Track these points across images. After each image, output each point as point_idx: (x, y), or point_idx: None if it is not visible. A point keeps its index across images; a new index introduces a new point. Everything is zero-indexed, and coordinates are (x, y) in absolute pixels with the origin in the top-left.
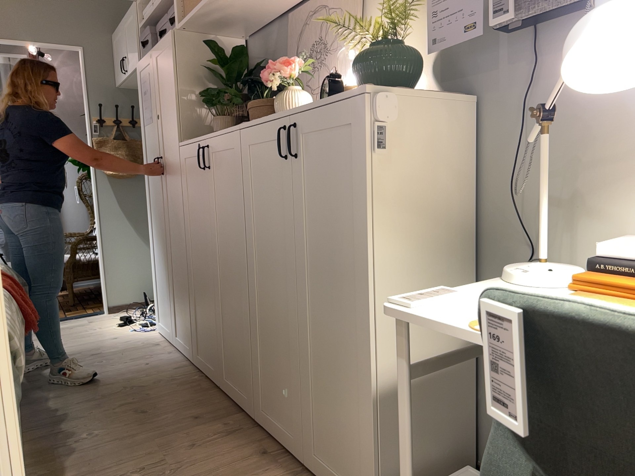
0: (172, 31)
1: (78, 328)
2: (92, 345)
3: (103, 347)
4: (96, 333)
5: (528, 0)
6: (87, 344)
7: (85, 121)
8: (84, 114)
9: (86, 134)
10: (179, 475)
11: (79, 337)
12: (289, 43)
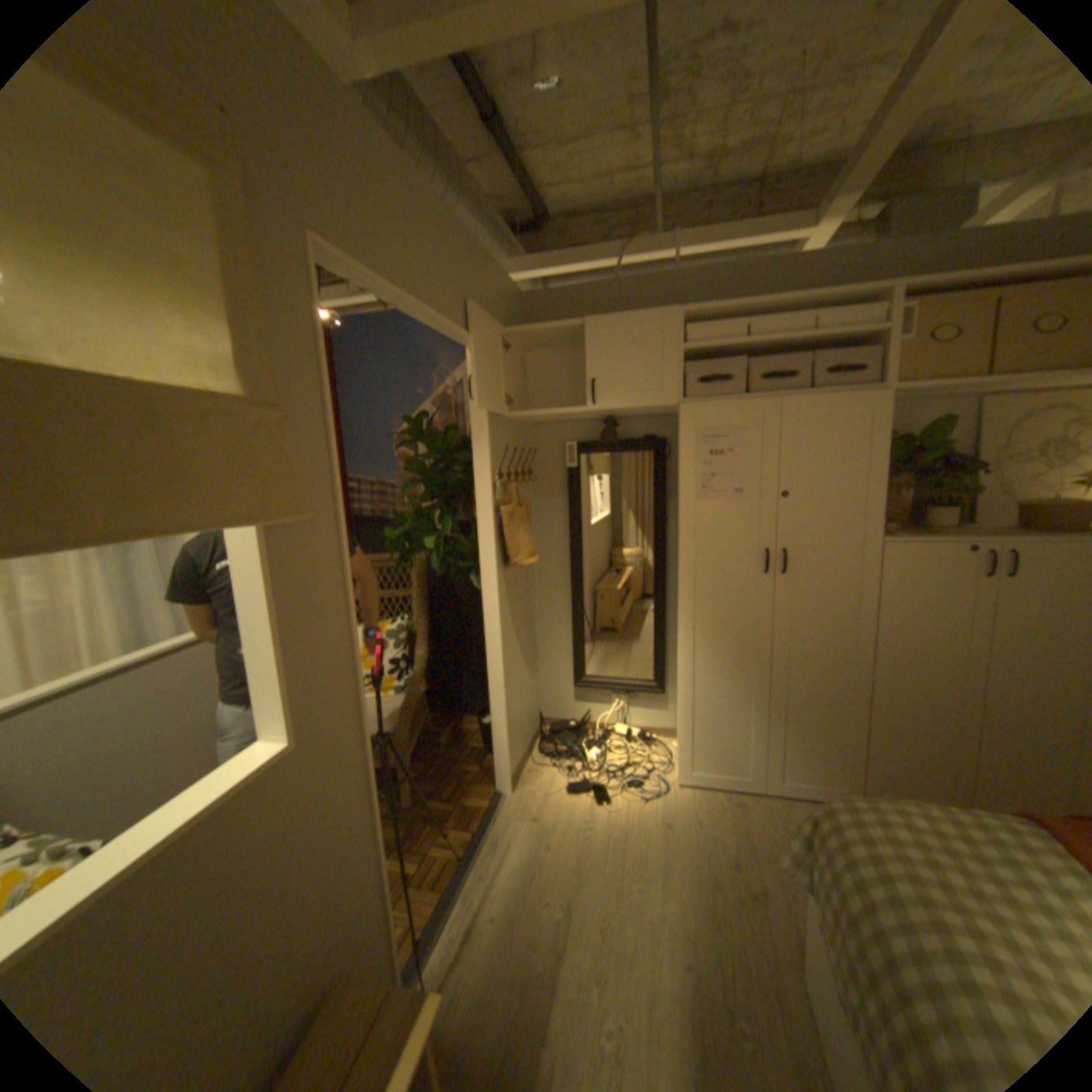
0: (889, 393)
1: (557, 842)
2: (681, 855)
3: (702, 849)
4: (615, 834)
5: None
6: (671, 859)
7: (477, 477)
8: (476, 465)
9: (478, 500)
10: None
11: (615, 855)
12: (984, 430)
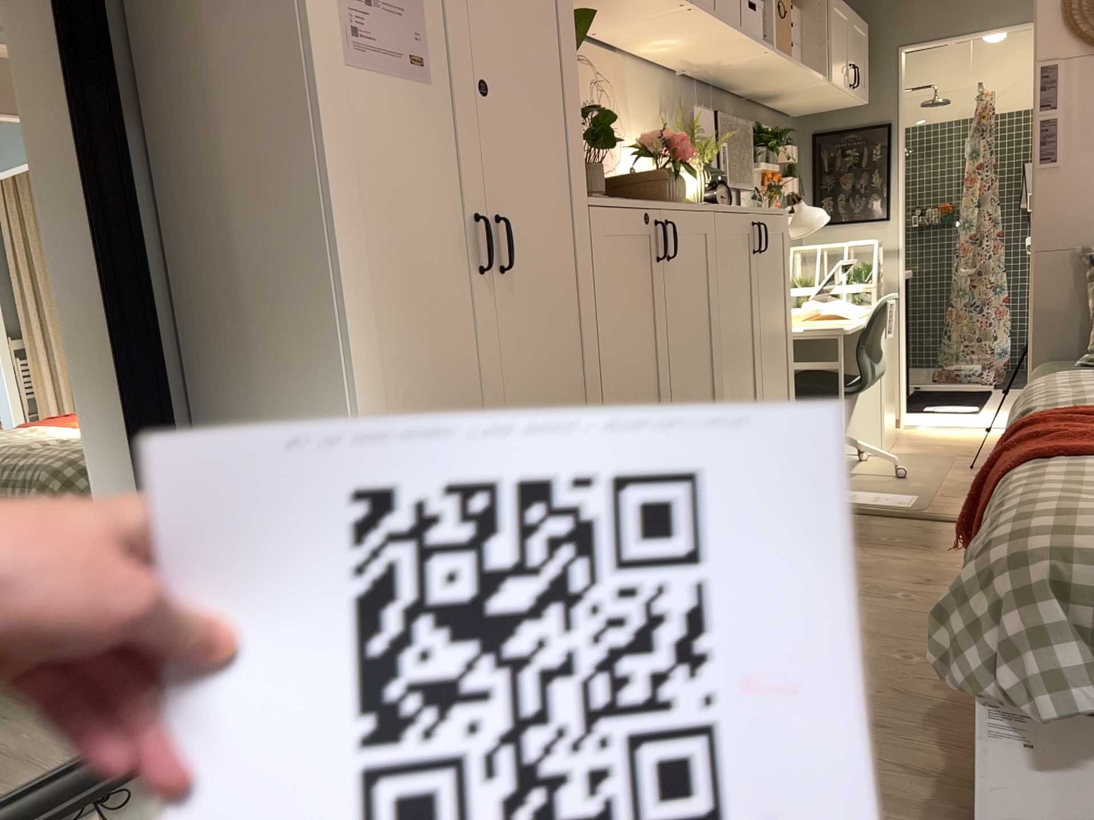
0: None
1: None
2: None
3: None
4: None
5: (729, 176)
6: None
7: None
8: None
9: None
10: (858, 582)
11: None
12: None
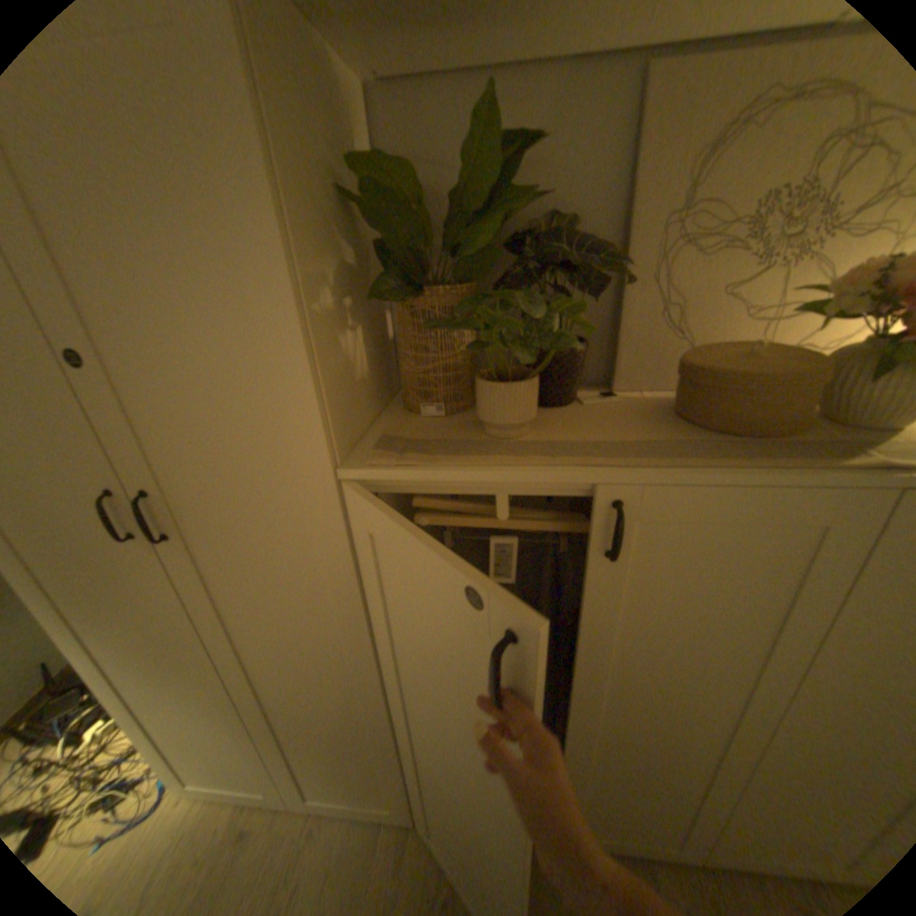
0: None
1: None
2: None
3: None
4: None
5: None
6: None
7: None
8: None
9: None
10: None
11: None
12: (648, 157)
